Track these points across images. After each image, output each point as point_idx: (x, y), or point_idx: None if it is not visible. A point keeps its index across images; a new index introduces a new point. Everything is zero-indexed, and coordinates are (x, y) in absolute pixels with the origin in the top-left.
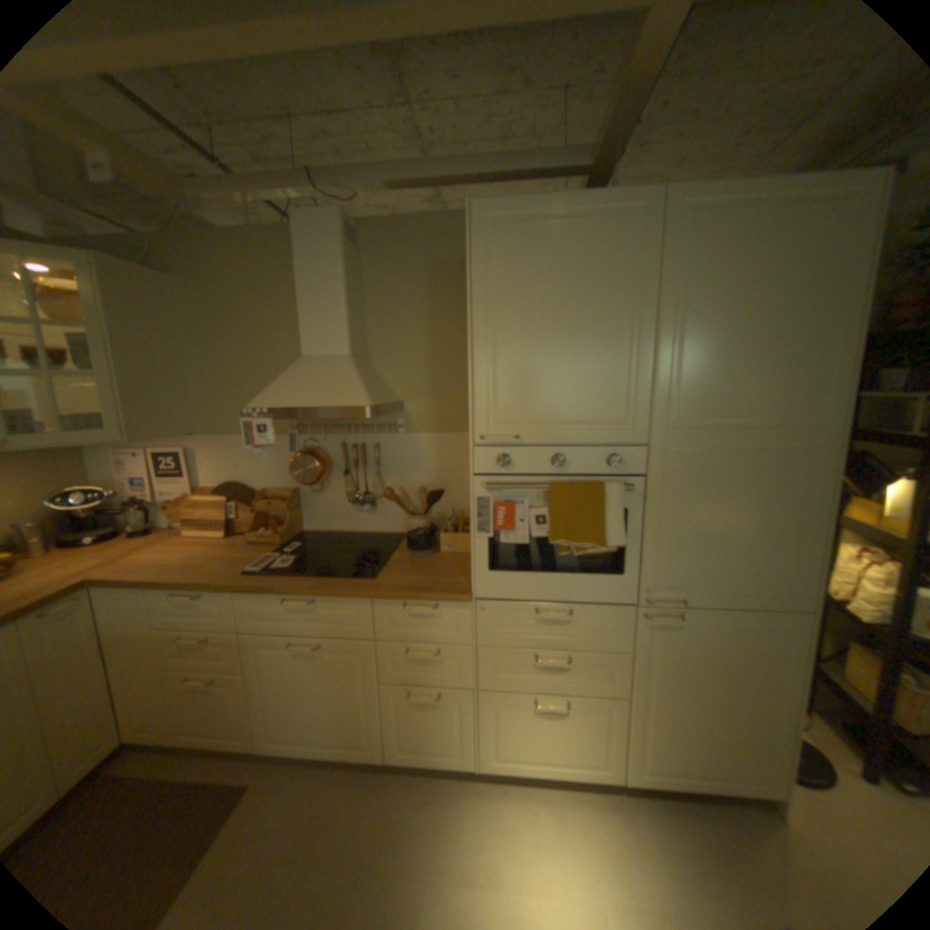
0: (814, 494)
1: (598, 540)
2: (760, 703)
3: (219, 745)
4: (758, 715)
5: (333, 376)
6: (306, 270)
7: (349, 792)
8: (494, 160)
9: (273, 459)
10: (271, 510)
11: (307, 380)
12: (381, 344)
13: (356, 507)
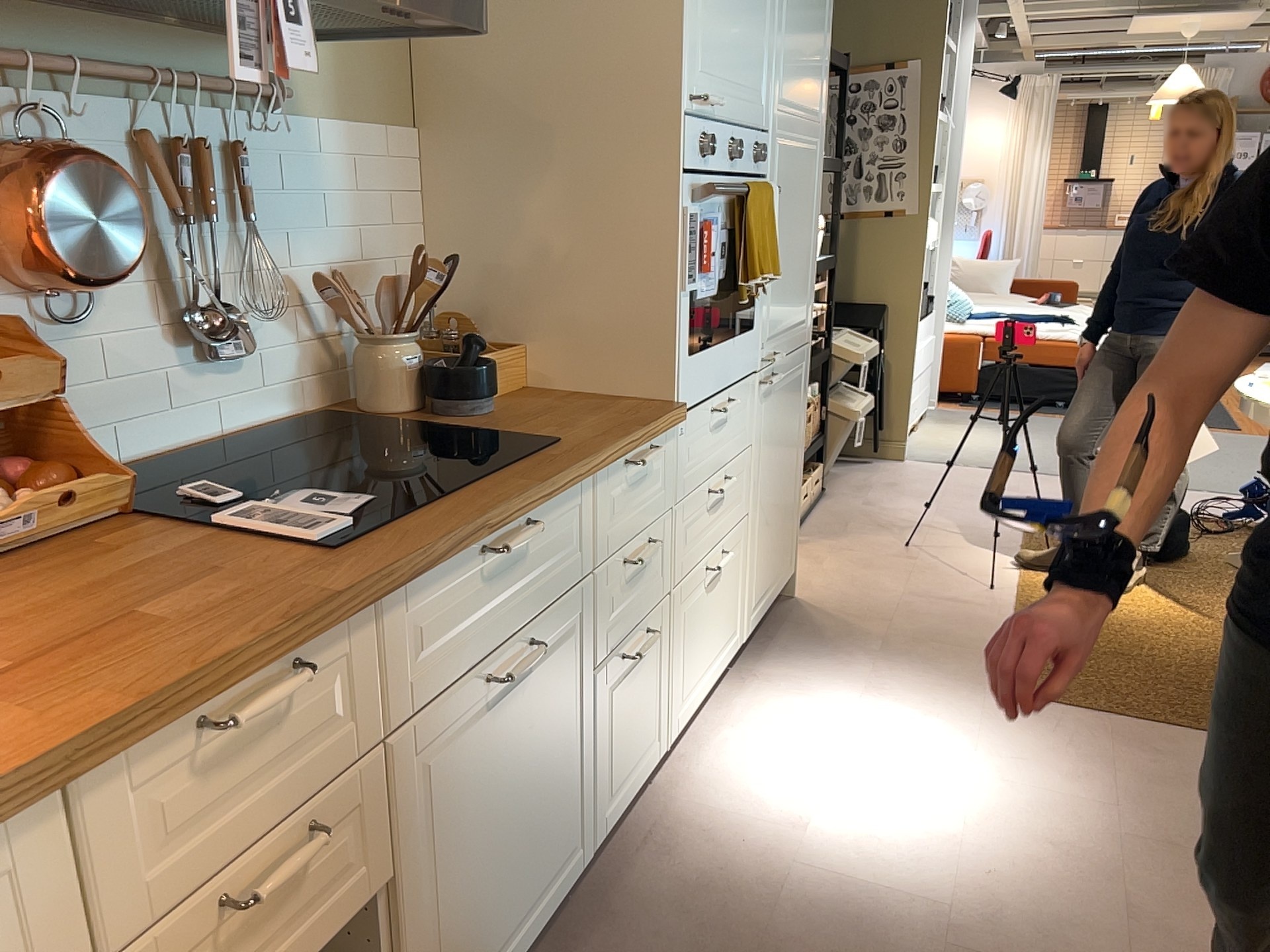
0: (815, 203)
1: (771, 269)
2: (793, 462)
3: None
4: (792, 477)
5: None
6: None
7: None
8: None
9: None
10: None
11: None
12: None
13: (187, 361)
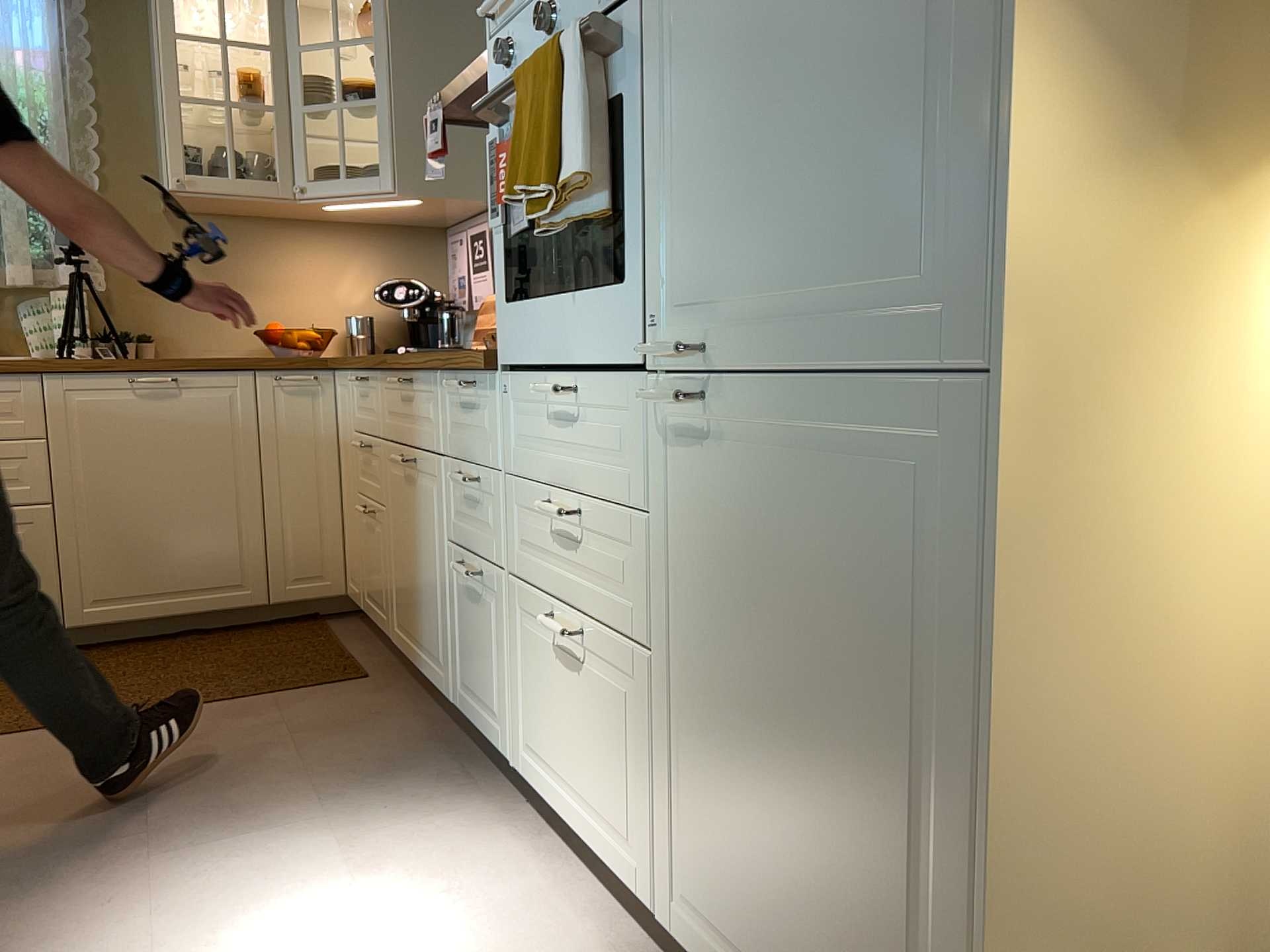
0: None
1: (554, 174)
2: (886, 760)
3: (378, 618)
4: (885, 809)
5: None
6: None
7: (418, 729)
8: None
9: None
10: None
11: None
12: None
13: None
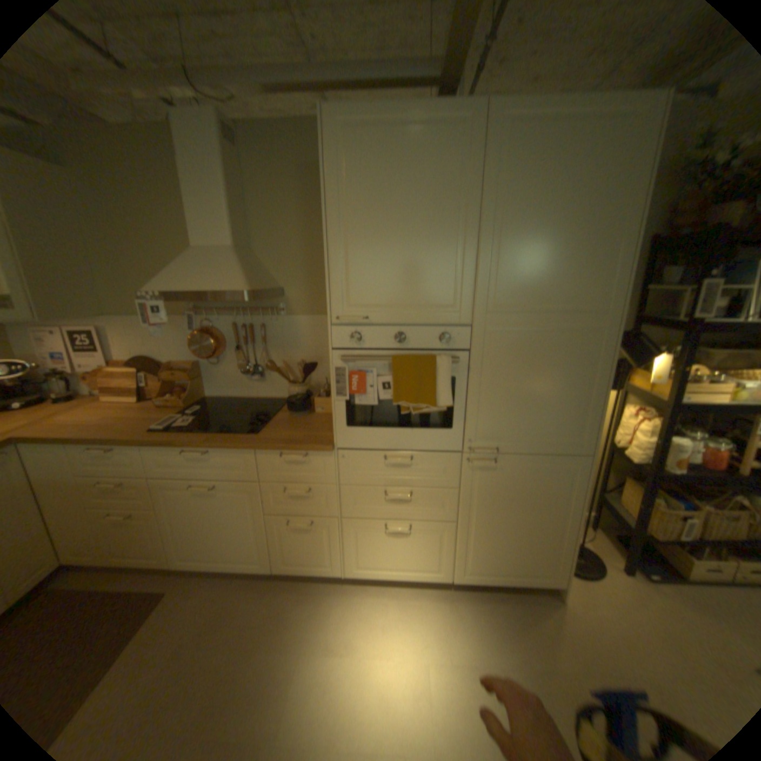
0: (596, 366)
1: (429, 402)
2: (550, 522)
3: (139, 565)
4: (549, 531)
5: (216, 266)
6: (188, 169)
7: (244, 596)
8: (354, 70)
9: (175, 338)
10: (175, 380)
11: (194, 269)
12: (262, 238)
13: (247, 378)
